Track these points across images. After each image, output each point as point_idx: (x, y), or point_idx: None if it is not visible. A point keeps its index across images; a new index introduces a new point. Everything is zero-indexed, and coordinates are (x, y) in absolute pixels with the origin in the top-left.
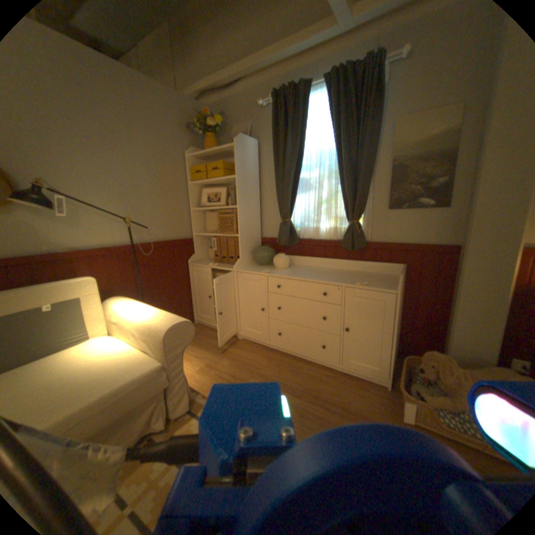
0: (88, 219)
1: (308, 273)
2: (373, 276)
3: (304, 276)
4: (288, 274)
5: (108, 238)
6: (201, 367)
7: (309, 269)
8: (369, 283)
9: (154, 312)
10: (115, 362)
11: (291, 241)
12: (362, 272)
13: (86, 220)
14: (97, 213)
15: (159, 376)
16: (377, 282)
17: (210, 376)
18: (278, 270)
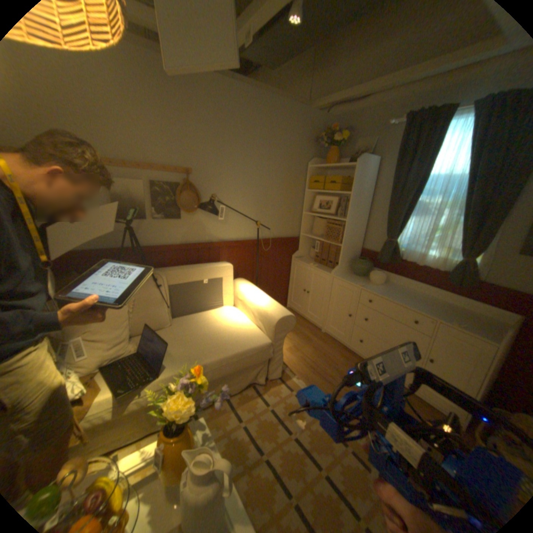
0: (233, 220)
1: (404, 297)
2: (477, 319)
3: (399, 299)
4: (382, 293)
5: (242, 234)
6: (290, 347)
7: (405, 291)
8: (469, 327)
9: (269, 301)
10: (243, 330)
11: (392, 260)
12: (465, 311)
13: (232, 220)
14: (239, 216)
15: (269, 349)
16: (480, 328)
17: (296, 357)
18: (373, 285)
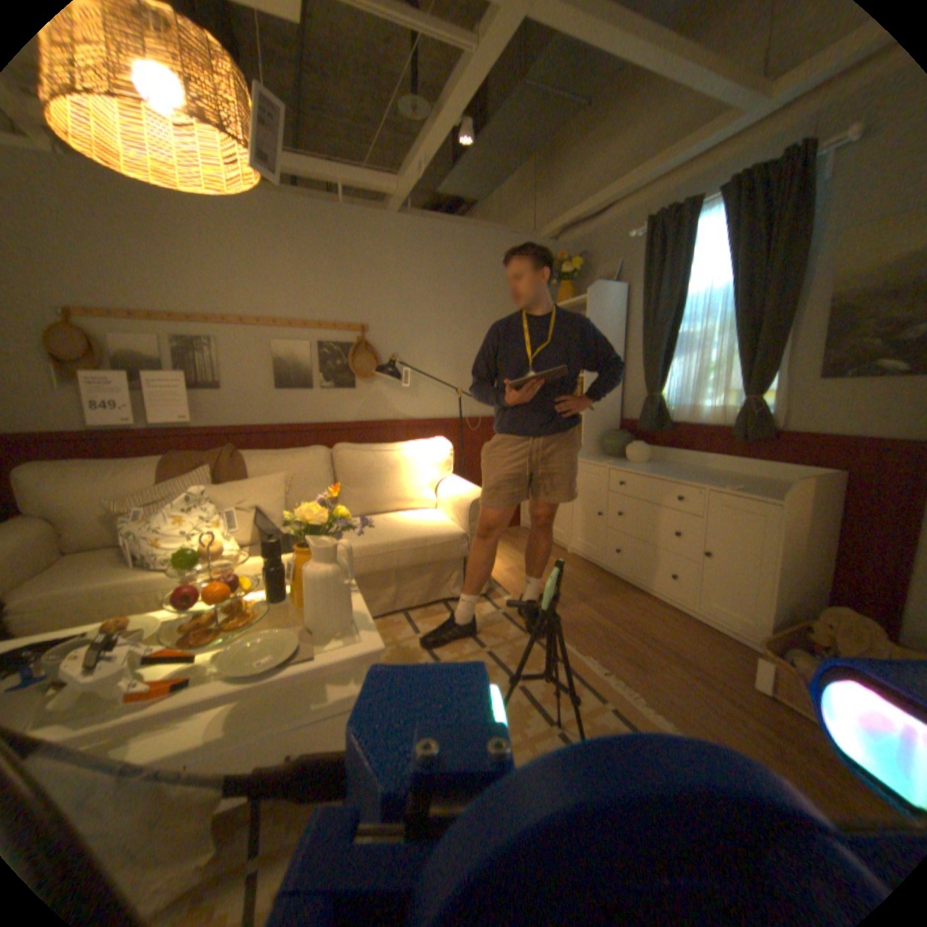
0: (425, 389)
1: (670, 471)
2: (775, 485)
3: (659, 473)
4: (638, 469)
5: (440, 409)
6: (512, 568)
7: (679, 467)
8: (752, 490)
9: (467, 486)
10: (428, 521)
11: (659, 426)
12: (764, 479)
13: (424, 390)
14: (433, 384)
15: (460, 541)
16: (769, 491)
17: (518, 577)
18: (629, 464)
